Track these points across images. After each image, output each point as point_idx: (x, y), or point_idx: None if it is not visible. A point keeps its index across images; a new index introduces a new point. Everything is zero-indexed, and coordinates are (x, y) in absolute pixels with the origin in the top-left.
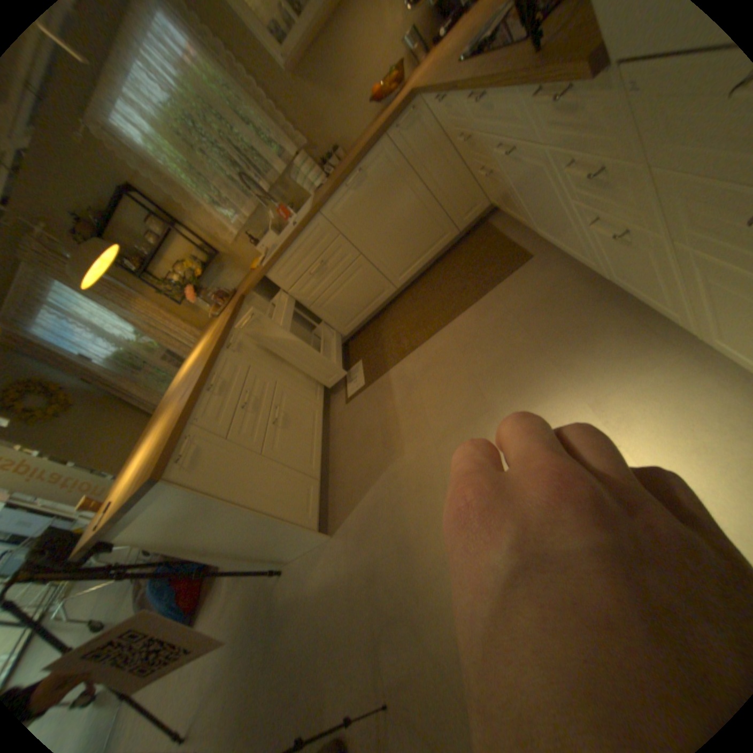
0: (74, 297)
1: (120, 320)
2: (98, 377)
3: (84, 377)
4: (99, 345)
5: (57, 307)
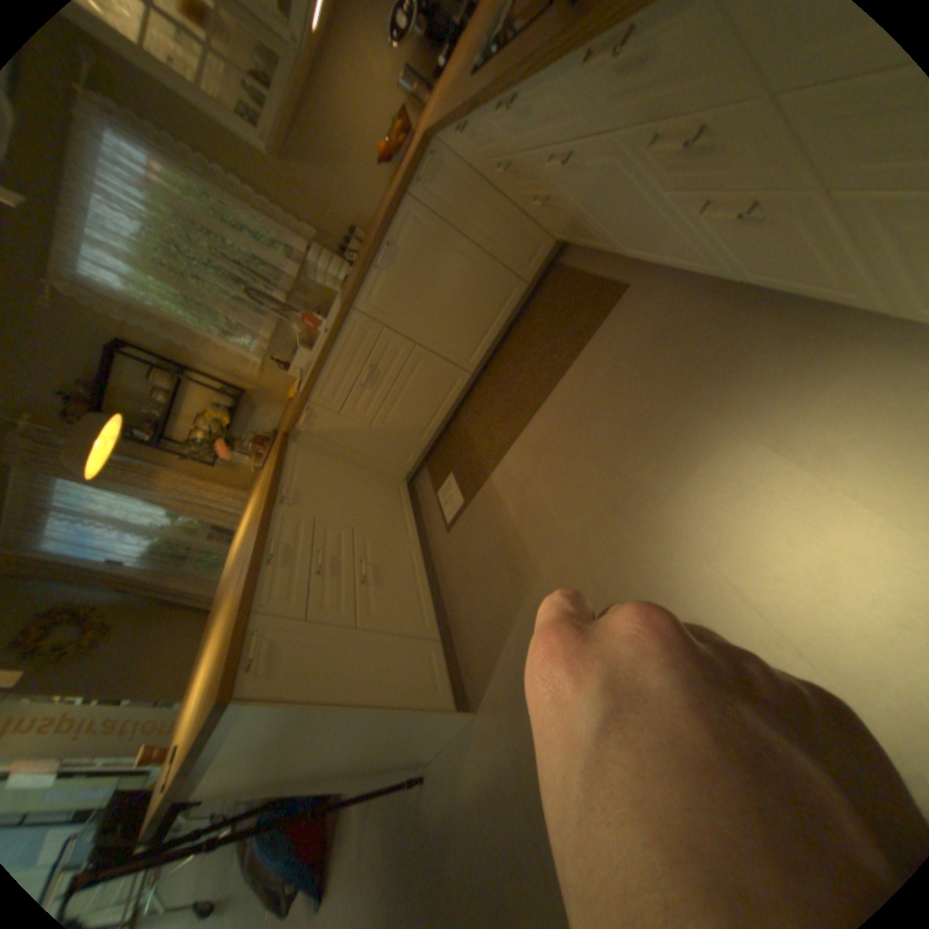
0: (85, 493)
1: (147, 505)
2: (136, 583)
3: (119, 588)
4: (128, 543)
5: (67, 512)
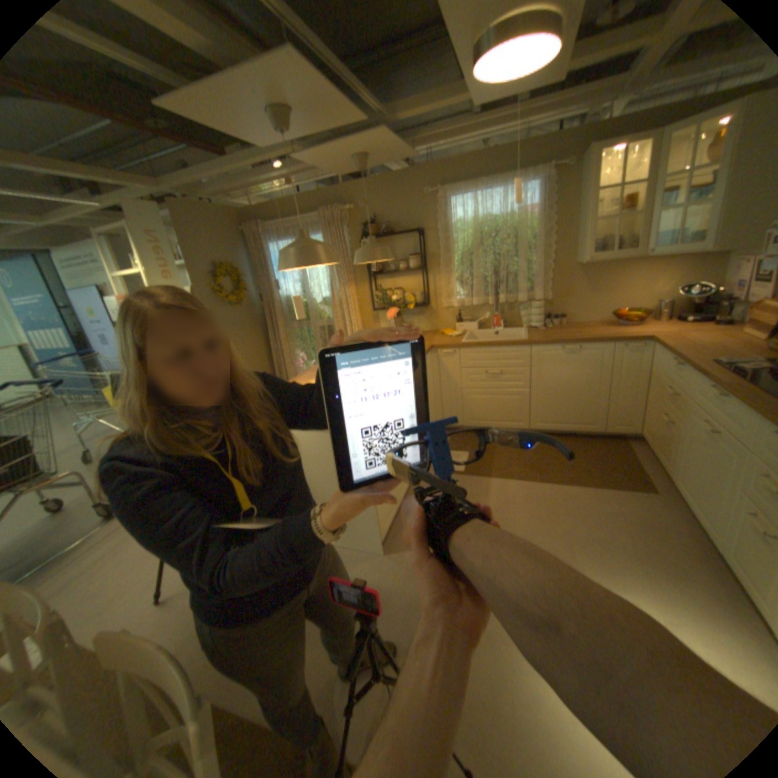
0: None
1: (326, 286)
2: (271, 302)
3: (262, 295)
4: (293, 286)
5: None
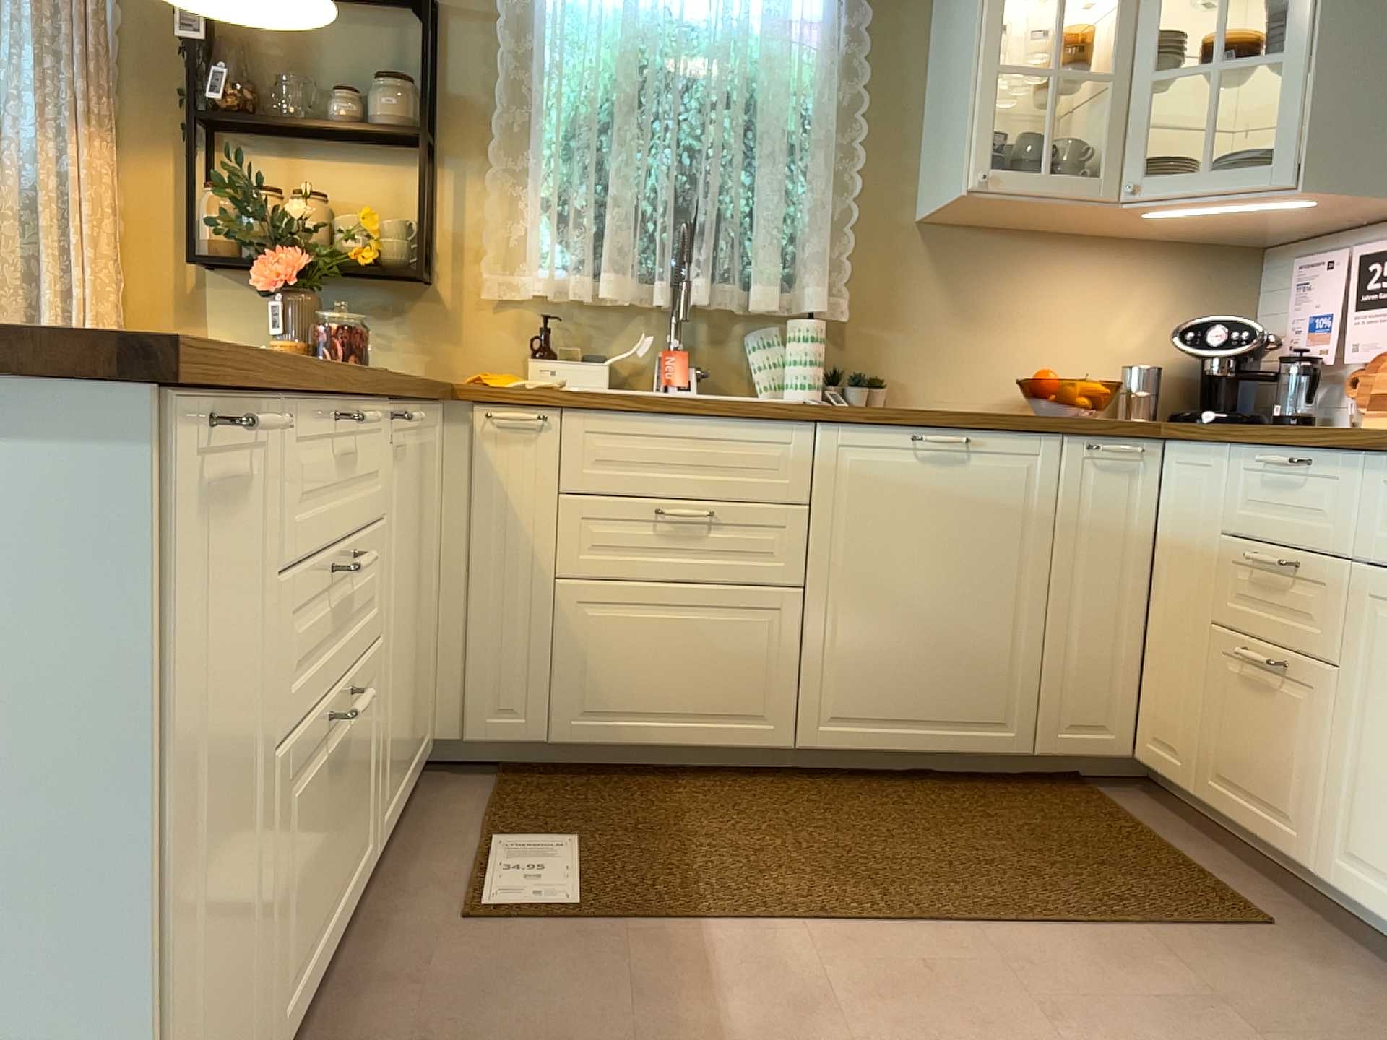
0: None
1: None
2: None
3: None
4: None
5: None
